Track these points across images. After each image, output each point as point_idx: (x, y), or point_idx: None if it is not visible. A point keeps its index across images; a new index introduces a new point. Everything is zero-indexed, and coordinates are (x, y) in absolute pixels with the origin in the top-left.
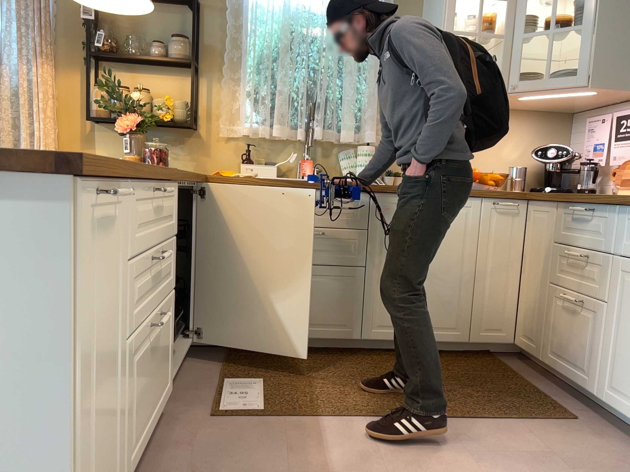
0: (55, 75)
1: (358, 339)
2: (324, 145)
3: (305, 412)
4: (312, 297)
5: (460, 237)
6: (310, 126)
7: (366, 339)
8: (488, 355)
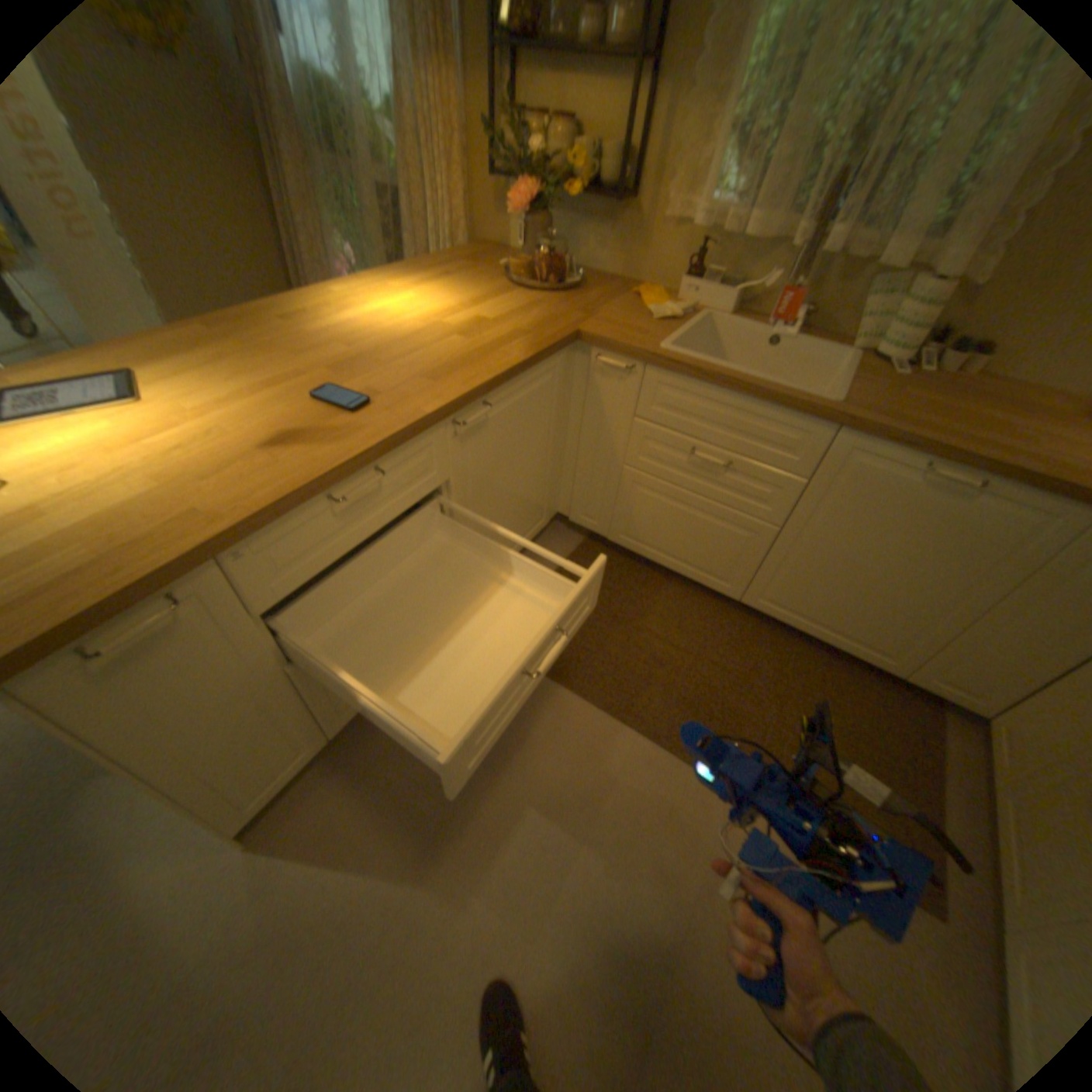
0: (457, 84)
1: (735, 600)
2: (850, 258)
3: (587, 688)
4: (689, 533)
5: (990, 557)
6: (835, 213)
7: (746, 606)
8: (934, 705)
